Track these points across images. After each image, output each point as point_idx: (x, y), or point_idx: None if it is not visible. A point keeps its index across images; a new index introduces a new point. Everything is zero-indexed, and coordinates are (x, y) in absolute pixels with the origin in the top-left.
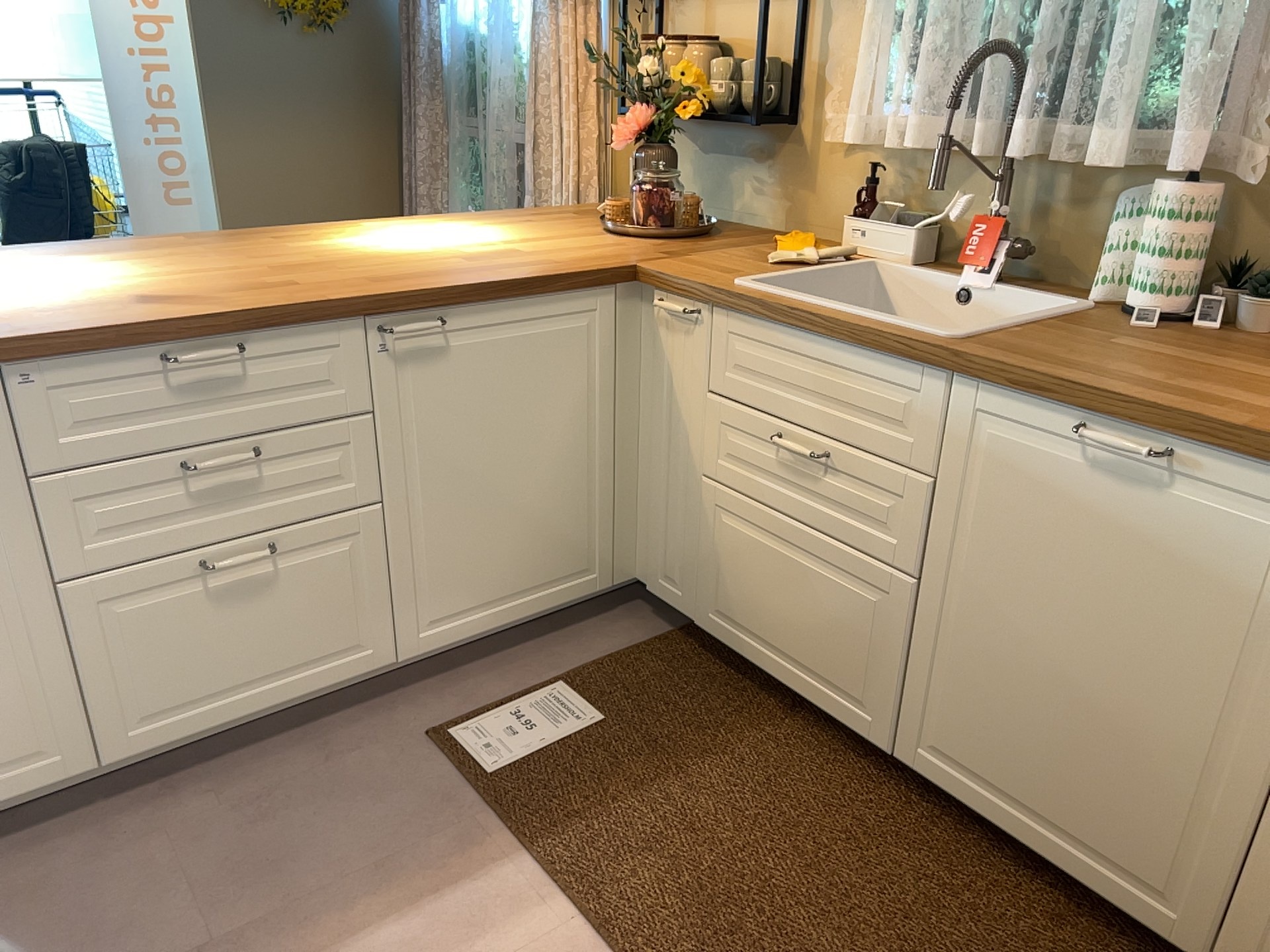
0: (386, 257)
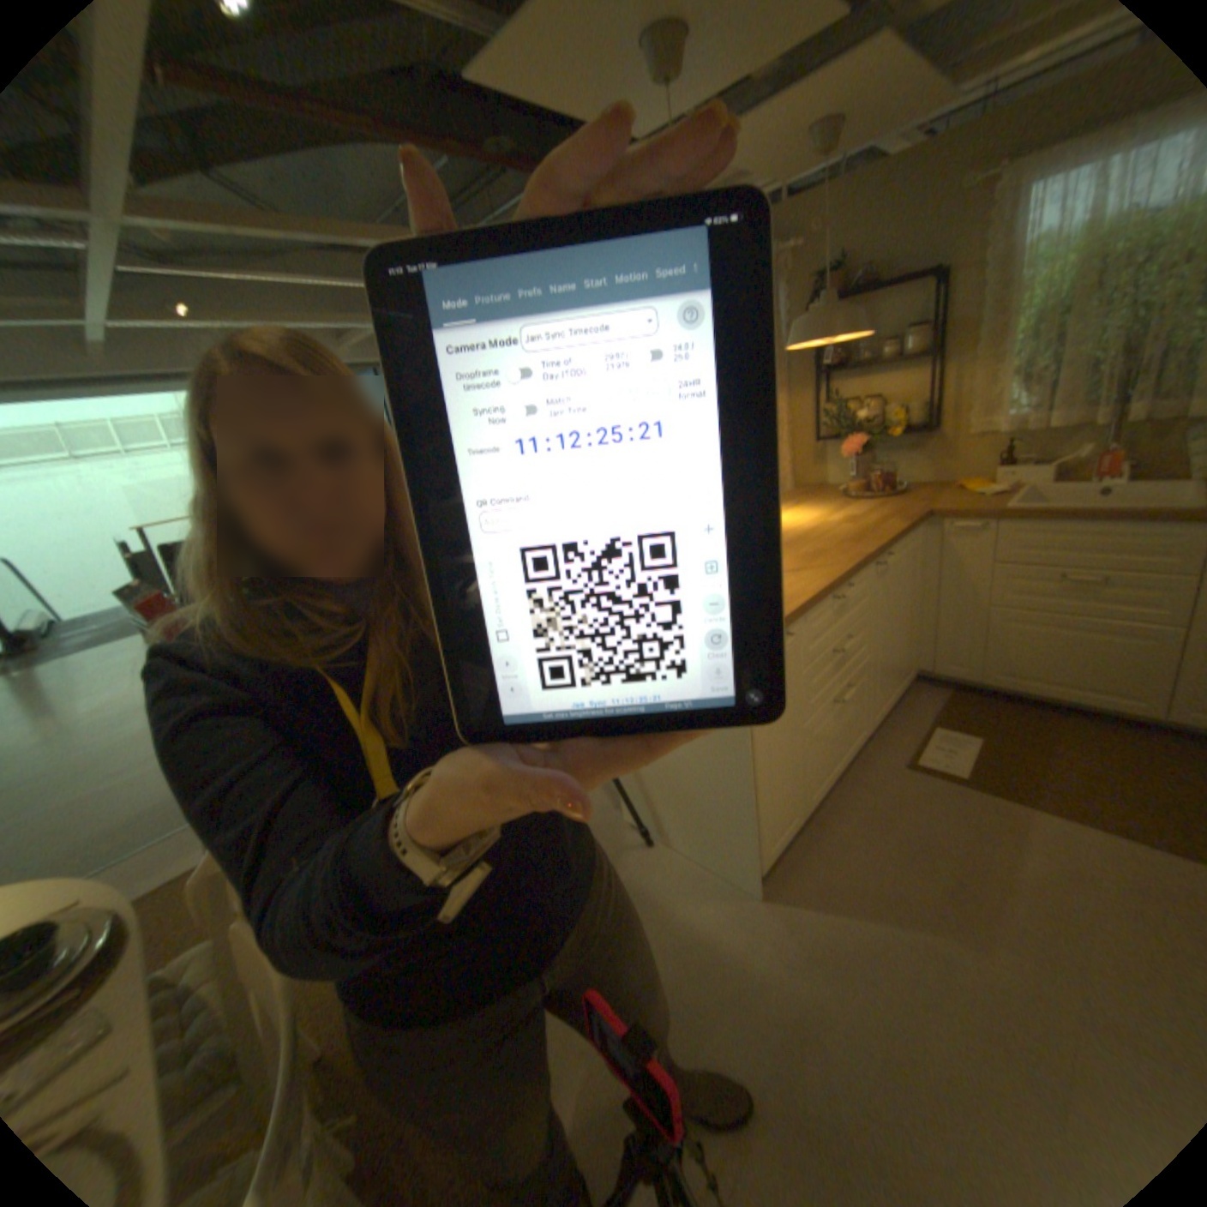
0: (809, 531)
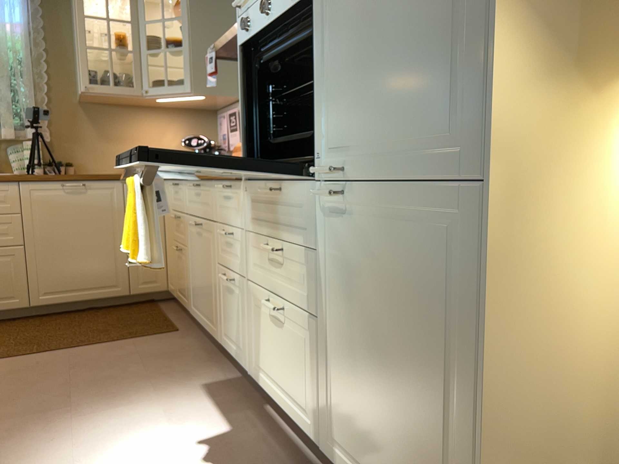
0: None
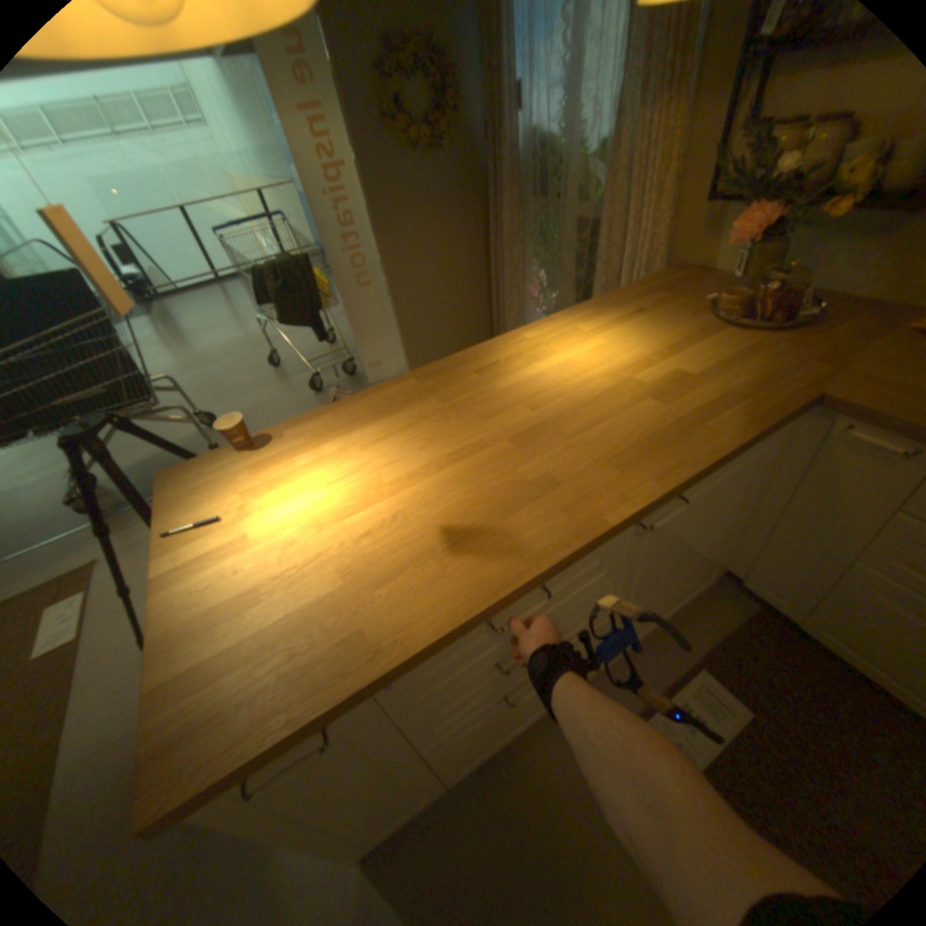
0: (587, 403)
